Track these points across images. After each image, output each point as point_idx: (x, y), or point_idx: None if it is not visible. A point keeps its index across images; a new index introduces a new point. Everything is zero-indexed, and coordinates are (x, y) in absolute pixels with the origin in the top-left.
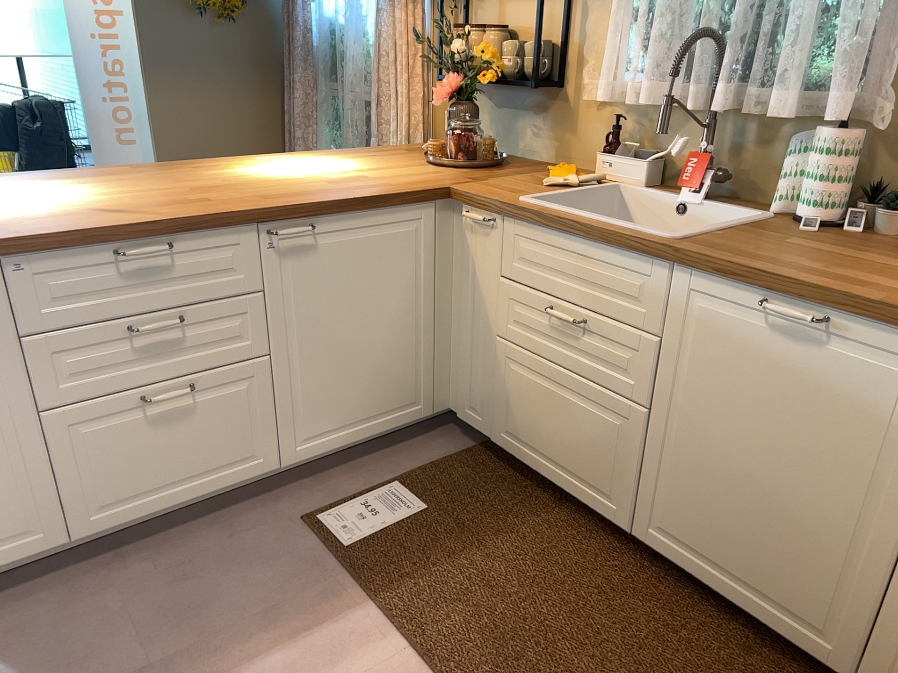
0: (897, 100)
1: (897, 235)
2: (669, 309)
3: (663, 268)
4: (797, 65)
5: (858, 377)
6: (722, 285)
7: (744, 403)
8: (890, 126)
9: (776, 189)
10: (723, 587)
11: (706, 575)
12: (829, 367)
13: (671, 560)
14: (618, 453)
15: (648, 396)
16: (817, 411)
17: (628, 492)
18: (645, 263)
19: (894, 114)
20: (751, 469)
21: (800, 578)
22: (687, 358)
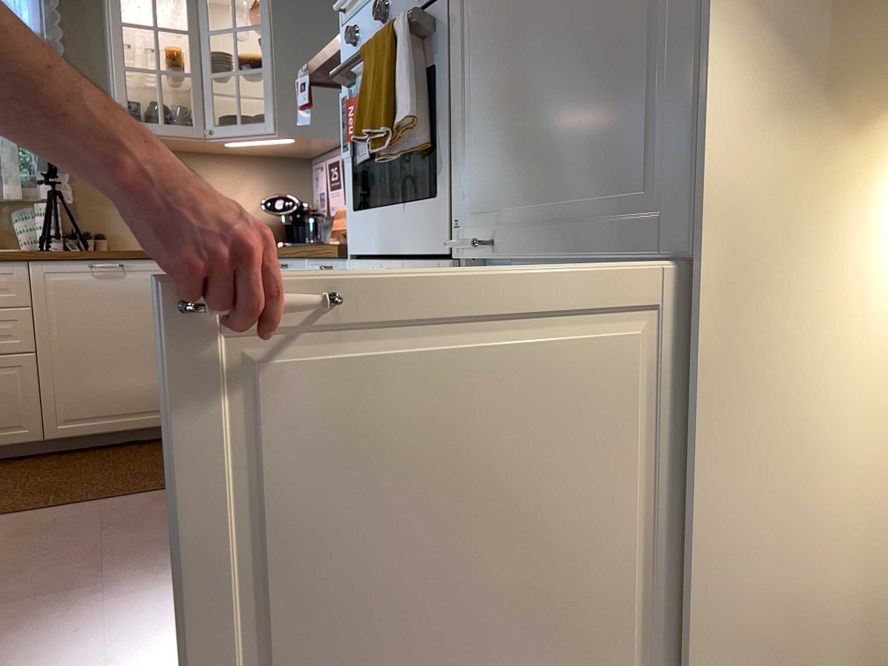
0: (72, 188)
1: (94, 250)
2: (31, 288)
3: (21, 266)
4: (16, 171)
5: (142, 285)
6: (63, 265)
7: (94, 320)
8: (73, 200)
9: (18, 239)
10: (114, 426)
11: (102, 427)
12: (129, 285)
13: (77, 436)
14: (19, 393)
15: (32, 345)
16: (130, 307)
17: (34, 414)
18: (7, 266)
19: (72, 194)
20: (109, 352)
21: (149, 391)
22: (53, 311)
